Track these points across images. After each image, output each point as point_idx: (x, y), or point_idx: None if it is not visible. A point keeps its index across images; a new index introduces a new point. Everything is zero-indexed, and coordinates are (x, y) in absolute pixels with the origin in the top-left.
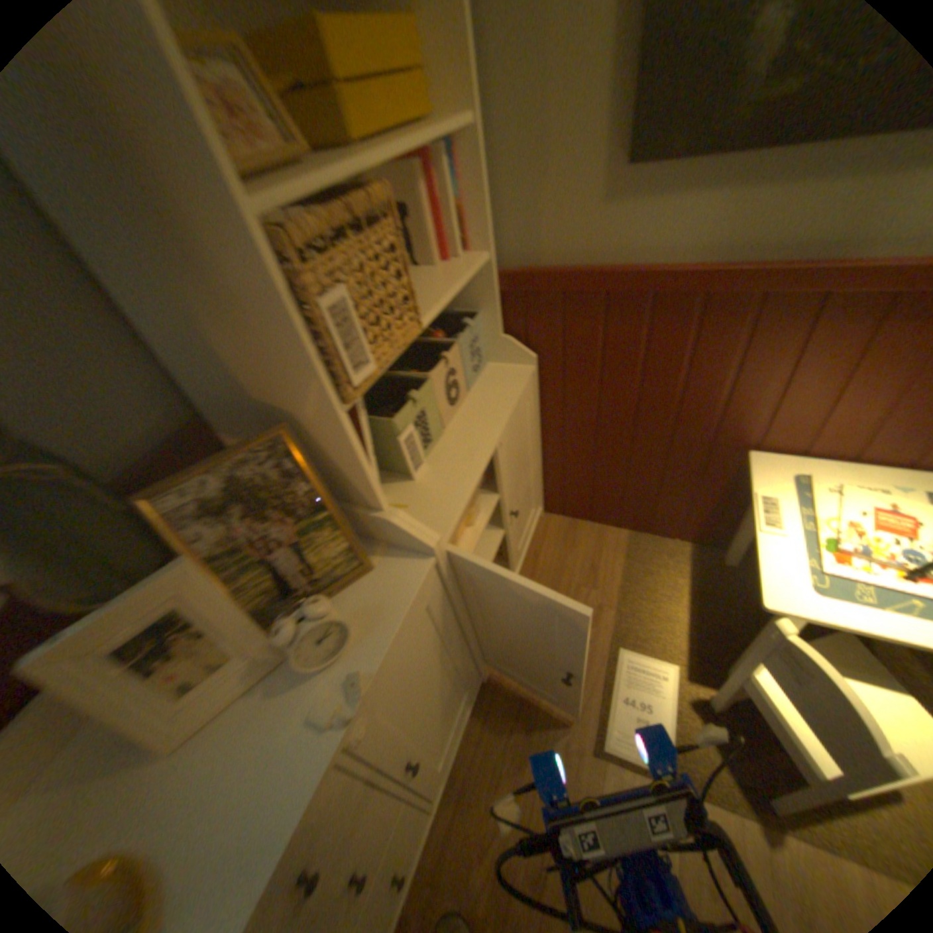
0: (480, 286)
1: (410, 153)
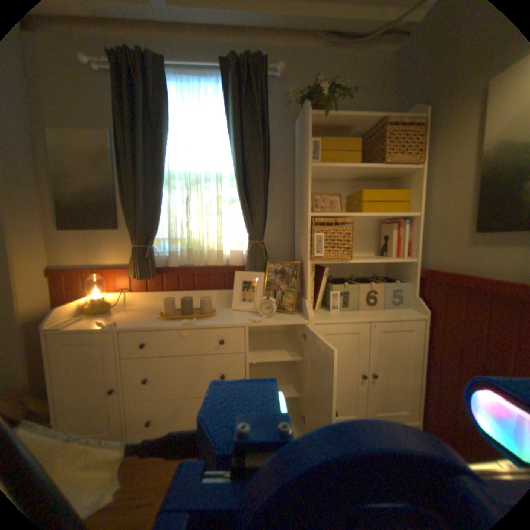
0: (412, 272)
1: (395, 222)
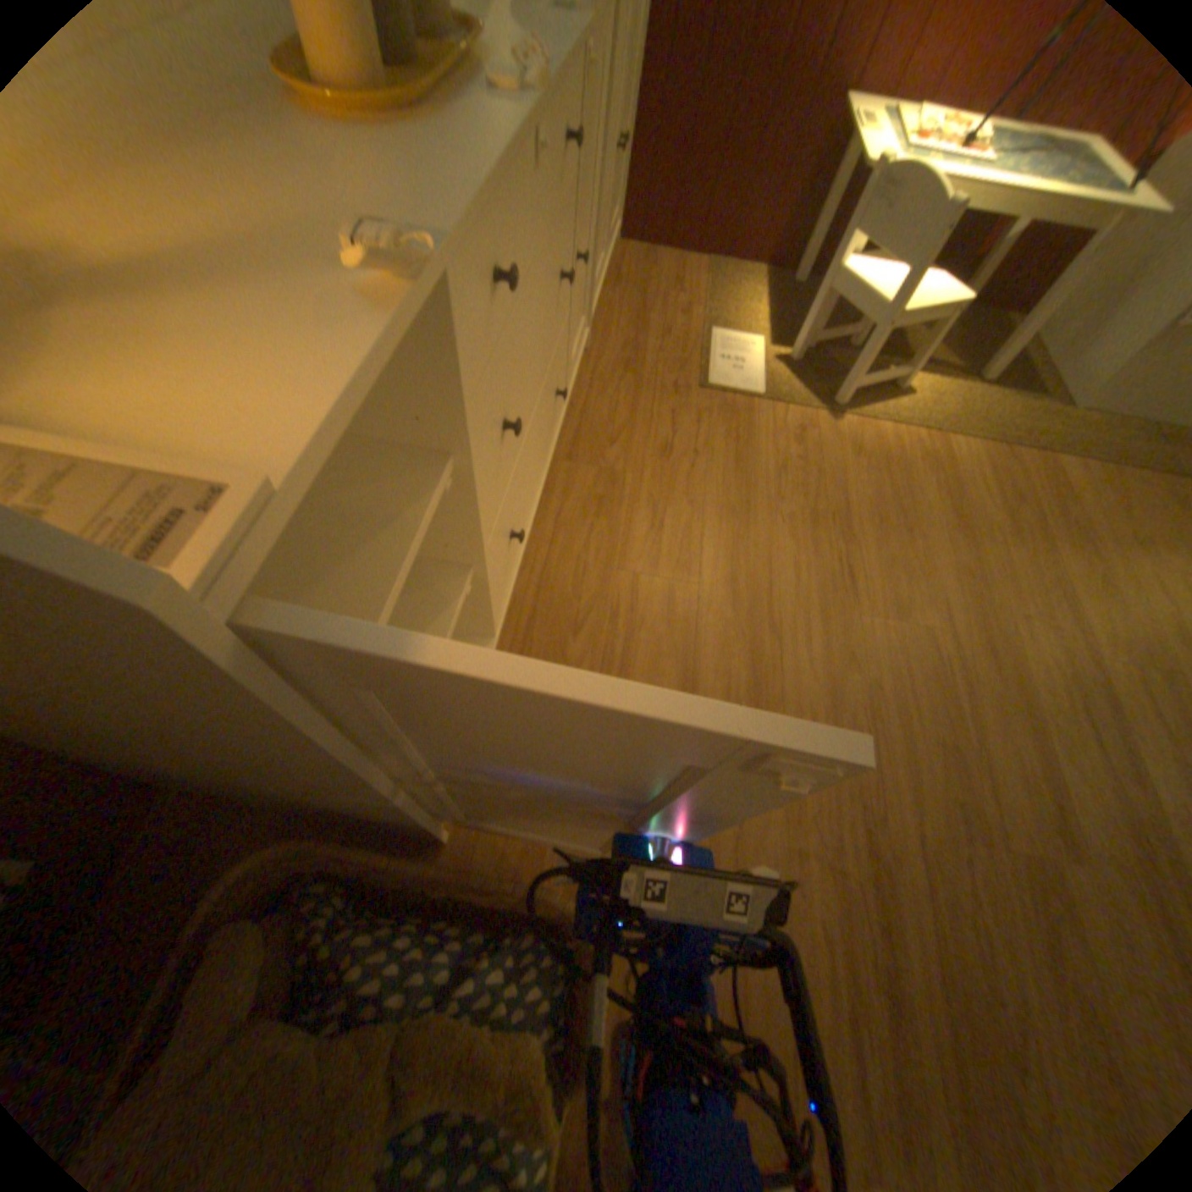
0: None
1: None
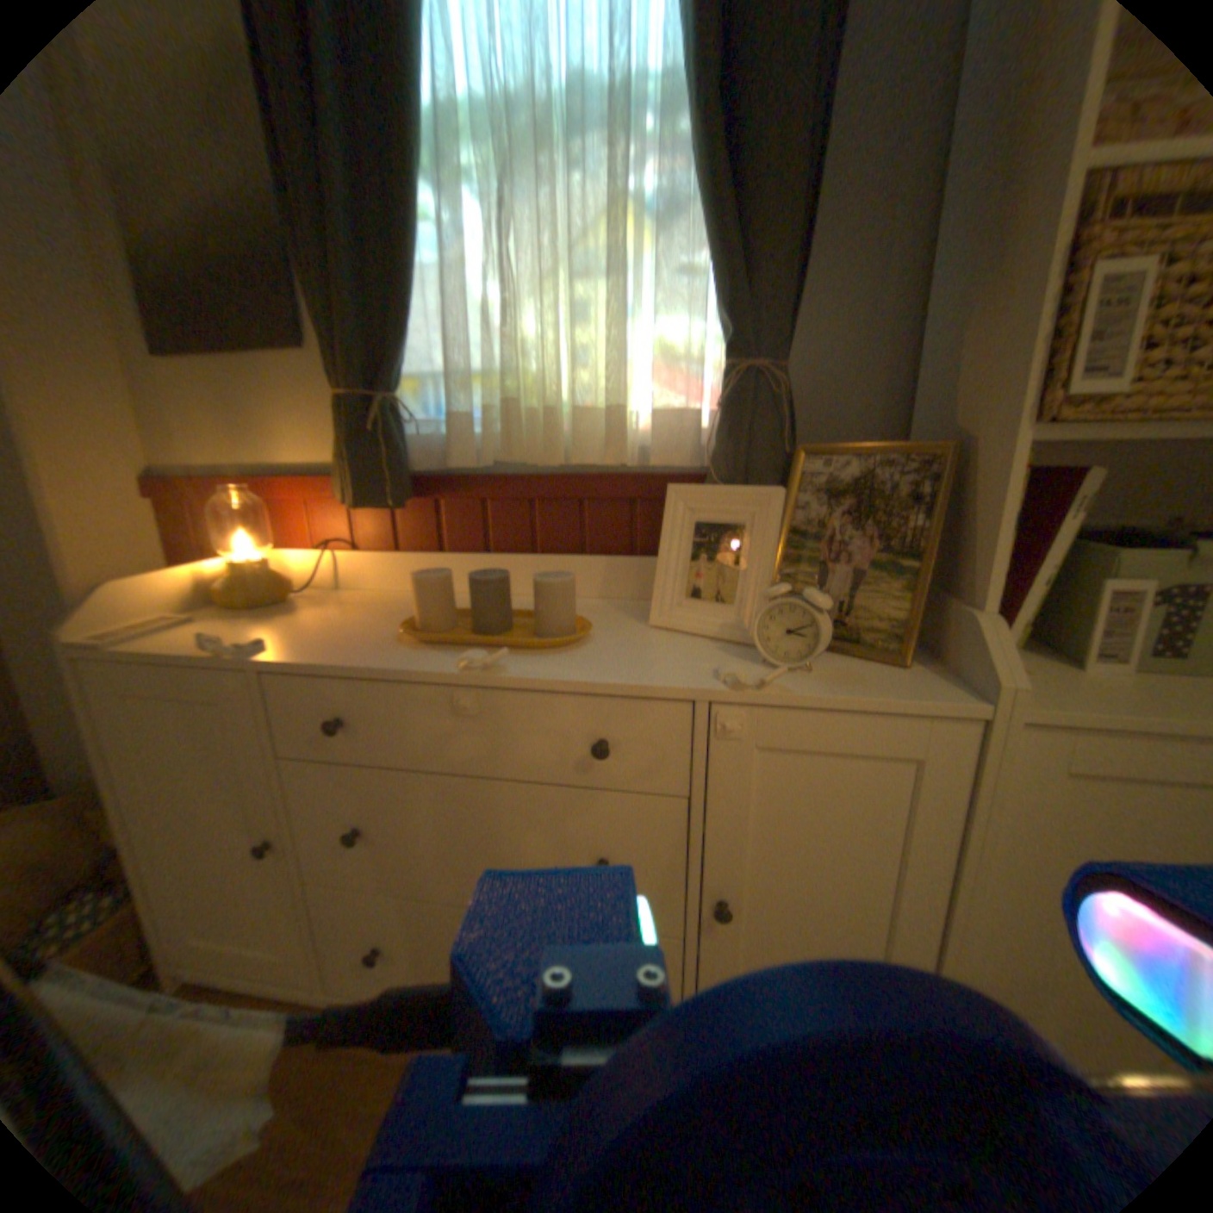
0: None
1: None
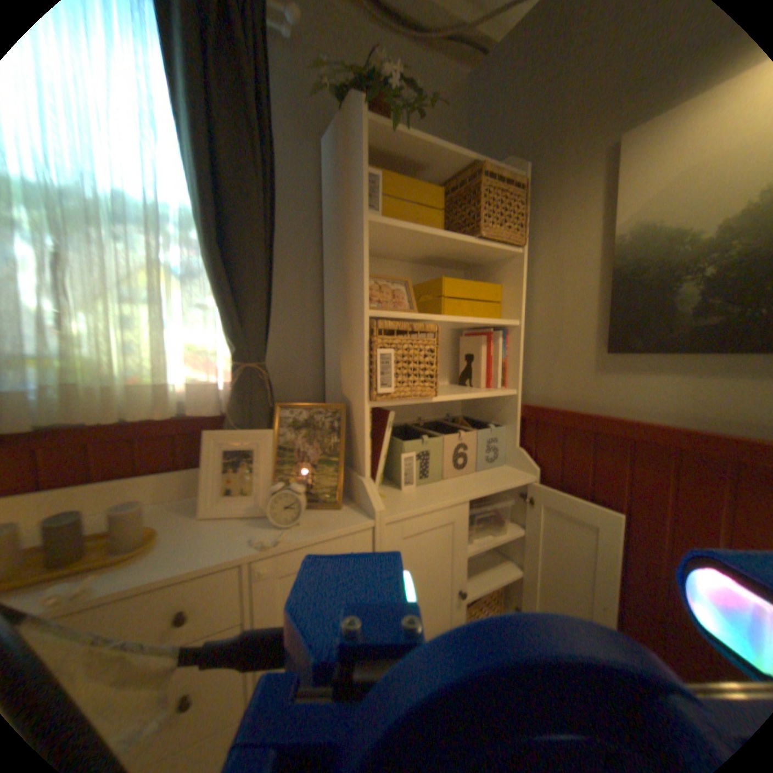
0: (508, 410)
1: (482, 334)
